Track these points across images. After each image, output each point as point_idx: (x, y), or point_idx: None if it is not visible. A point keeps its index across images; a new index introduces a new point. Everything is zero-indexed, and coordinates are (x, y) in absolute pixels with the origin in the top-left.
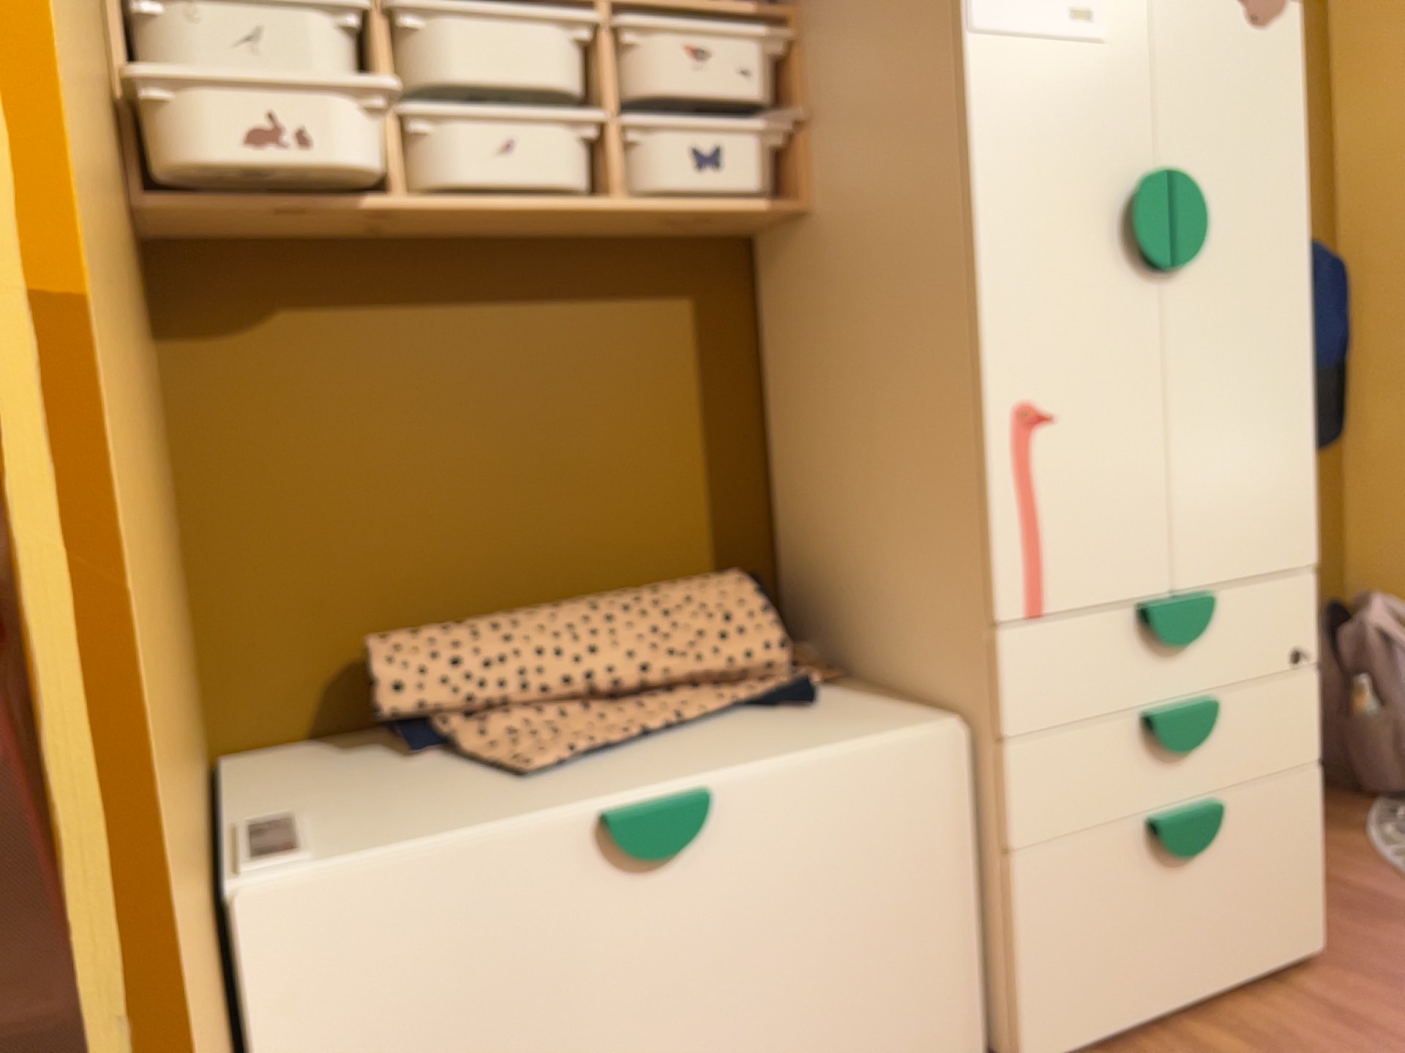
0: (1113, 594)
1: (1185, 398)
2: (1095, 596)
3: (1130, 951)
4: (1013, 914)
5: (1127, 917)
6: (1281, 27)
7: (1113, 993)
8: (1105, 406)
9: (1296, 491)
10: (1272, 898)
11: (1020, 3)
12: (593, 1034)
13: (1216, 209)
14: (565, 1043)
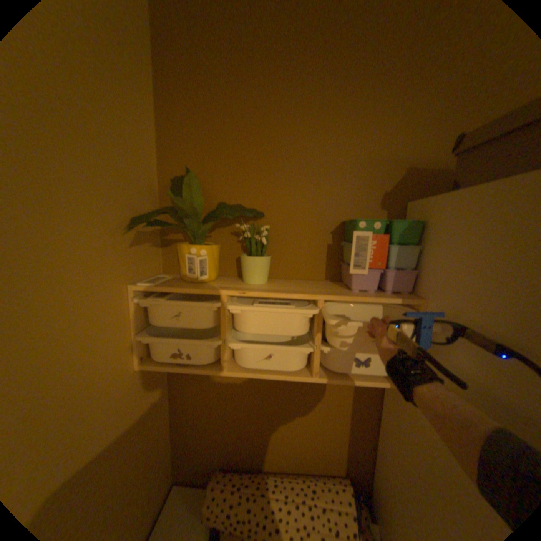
0: None
1: None
2: None
3: None
4: None
5: None
6: None
7: None
8: None
9: None
10: None
11: None
12: None
13: None
14: None
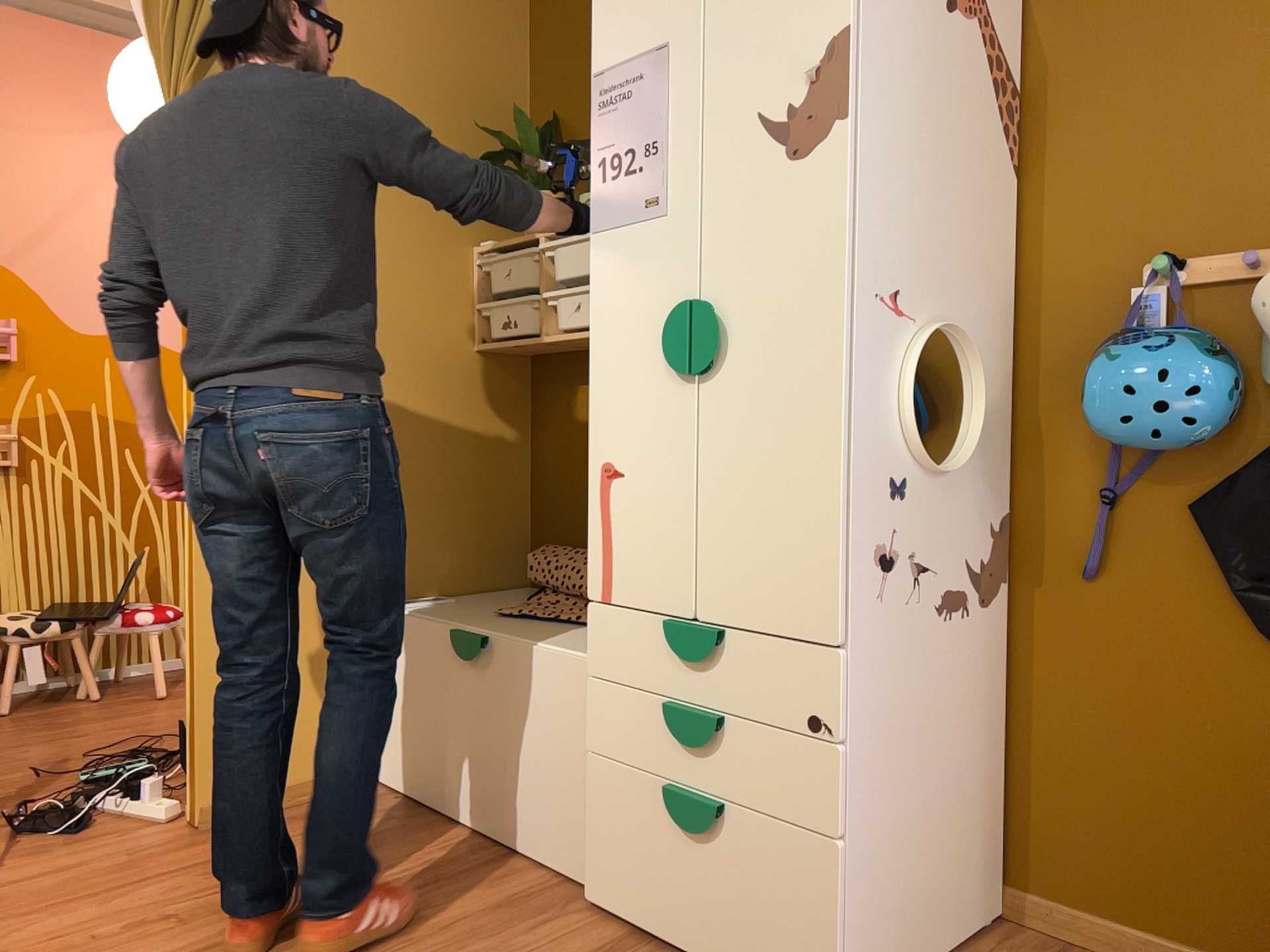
0: (651, 604)
1: (711, 471)
2: (639, 601)
3: (650, 872)
4: (590, 791)
5: (650, 846)
6: (819, 154)
7: (637, 893)
8: (652, 469)
9: (814, 569)
10: (774, 929)
11: (616, 208)
12: (448, 727)
13: (745, 322)
14: (440, 724)
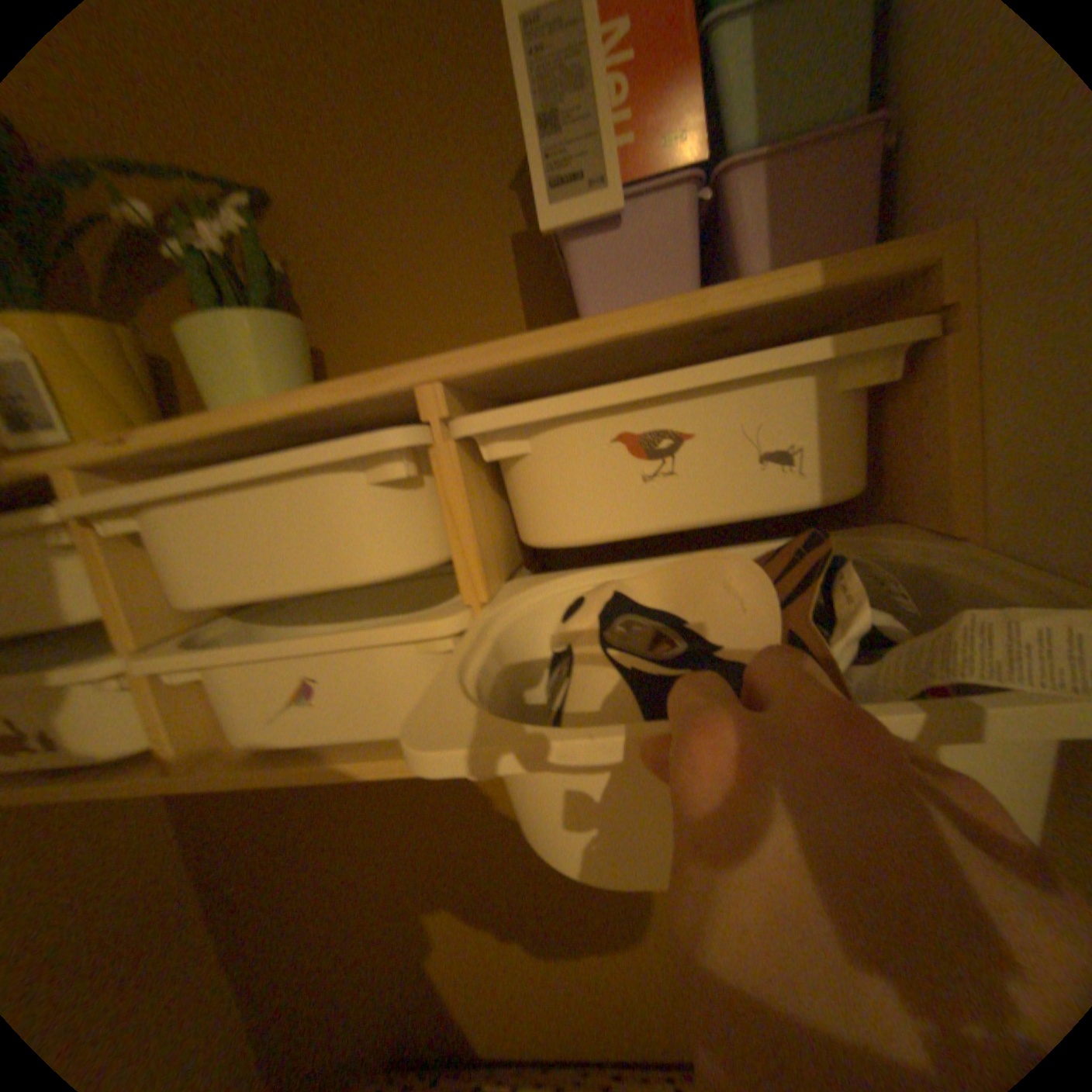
0: None
1: None
2: None
3: None
4: None
5: None
6: None
7: None
8: None
9: None
10: None
11: None
12: None
13: None
14: None
